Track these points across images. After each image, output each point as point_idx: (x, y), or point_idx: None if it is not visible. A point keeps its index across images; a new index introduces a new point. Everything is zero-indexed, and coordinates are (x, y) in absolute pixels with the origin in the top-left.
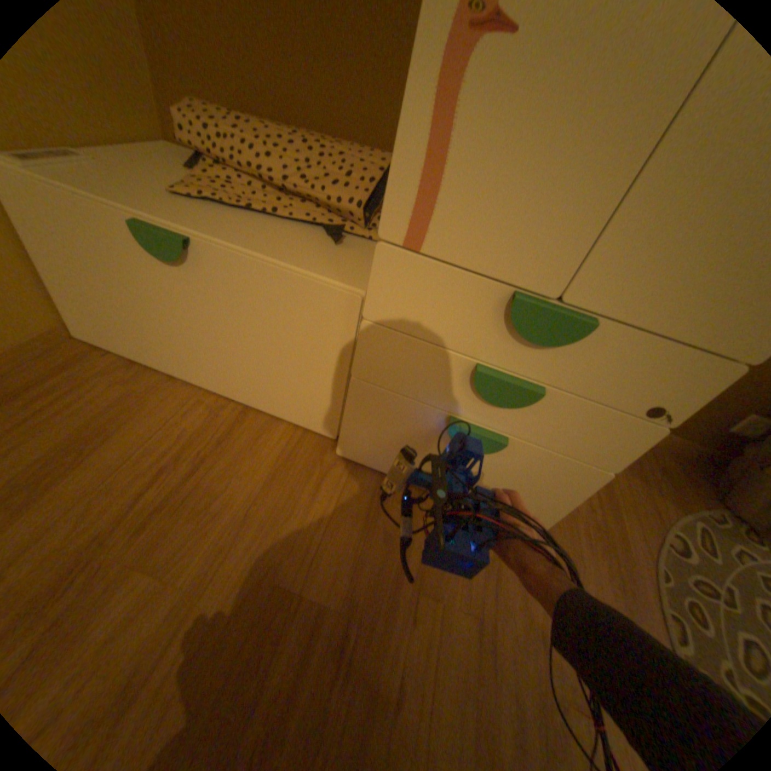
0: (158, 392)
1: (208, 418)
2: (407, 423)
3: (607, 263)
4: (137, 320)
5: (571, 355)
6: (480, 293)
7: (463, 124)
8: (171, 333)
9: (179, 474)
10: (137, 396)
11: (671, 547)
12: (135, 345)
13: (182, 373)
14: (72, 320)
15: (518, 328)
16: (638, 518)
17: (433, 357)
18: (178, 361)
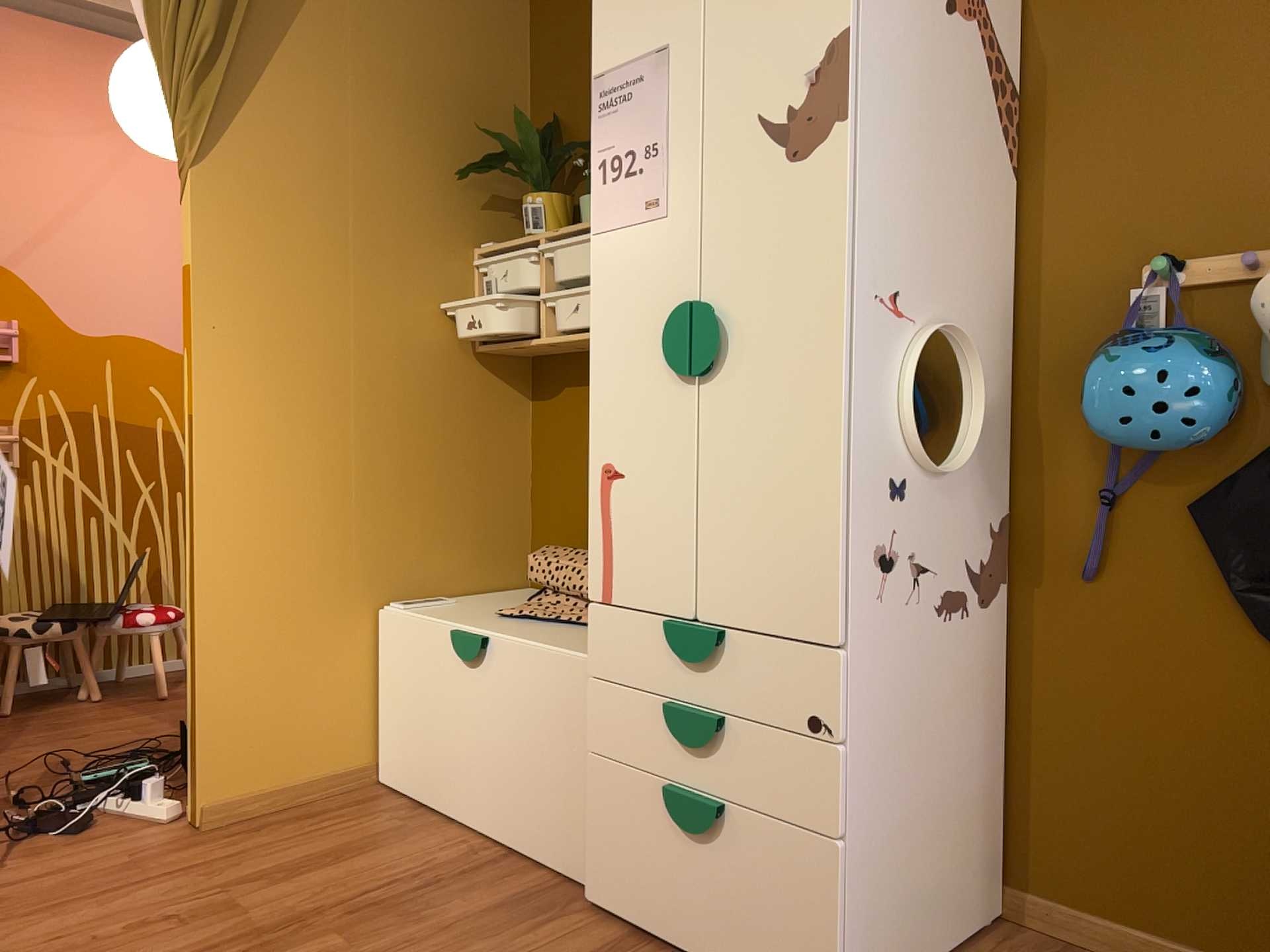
0: (426, 829)
1: (461, 855)
2: (638, 814)
3: (710, 586)
4: (433, 741)
5: (729, 676)
6: (653, 632)
7: (614, 521)
8: (457, 751)
9: (405, 887)
10: (404, 829)
11: None
12: (425, 777)
13: (457, 811)
14: (382, 757)
15: (675, 654)
16: None
17: (640, 709)
18: (457, 792)
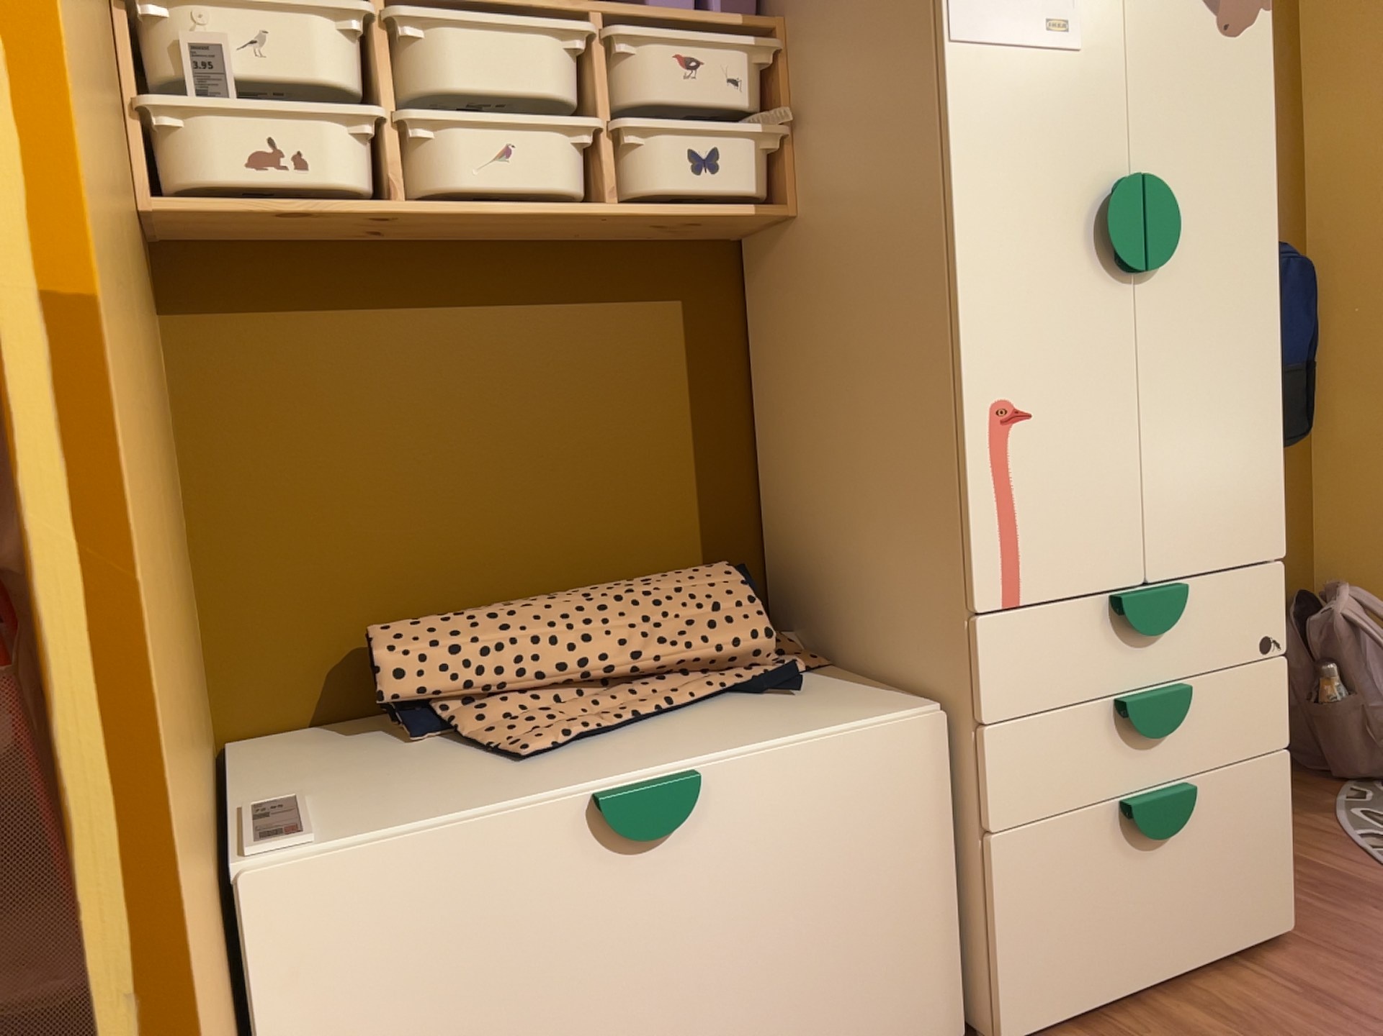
0: None
1: None
2: (1081, 866)
3: (1162, 535)
4: None
5: (1182, 633)
6: (1087, 619)
7: (1022, 484)
8: None
9: None
10: None
11: (1378, 845)
12: None
13: None
14: None
15: (1140, 630)
16: (1317, 844)
17: (1074, 729)
18: None
